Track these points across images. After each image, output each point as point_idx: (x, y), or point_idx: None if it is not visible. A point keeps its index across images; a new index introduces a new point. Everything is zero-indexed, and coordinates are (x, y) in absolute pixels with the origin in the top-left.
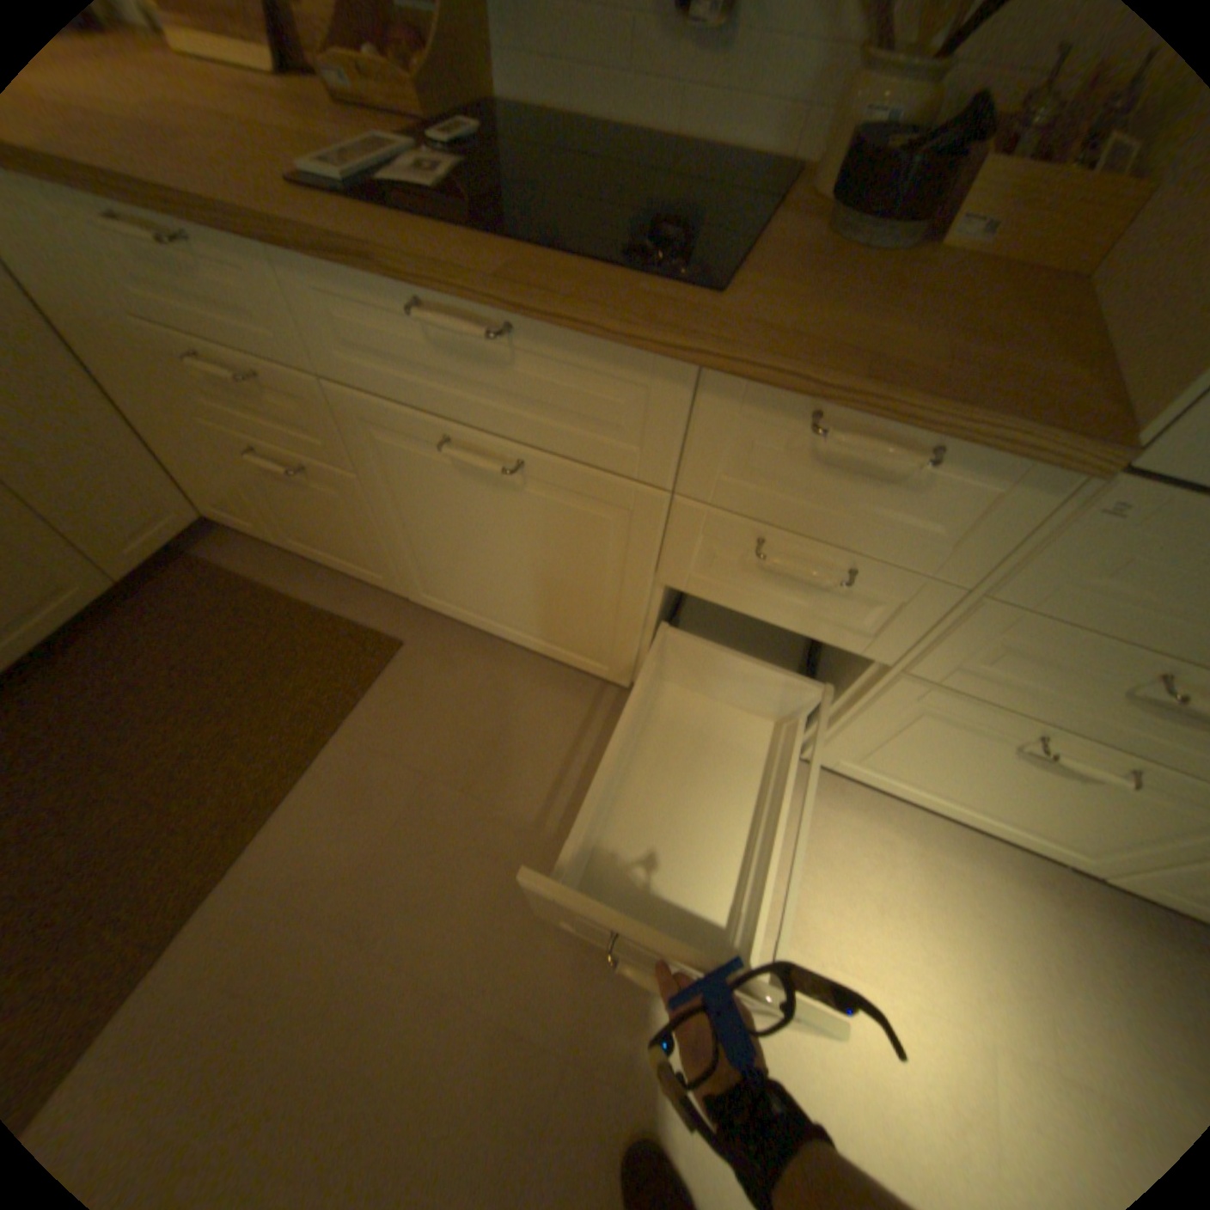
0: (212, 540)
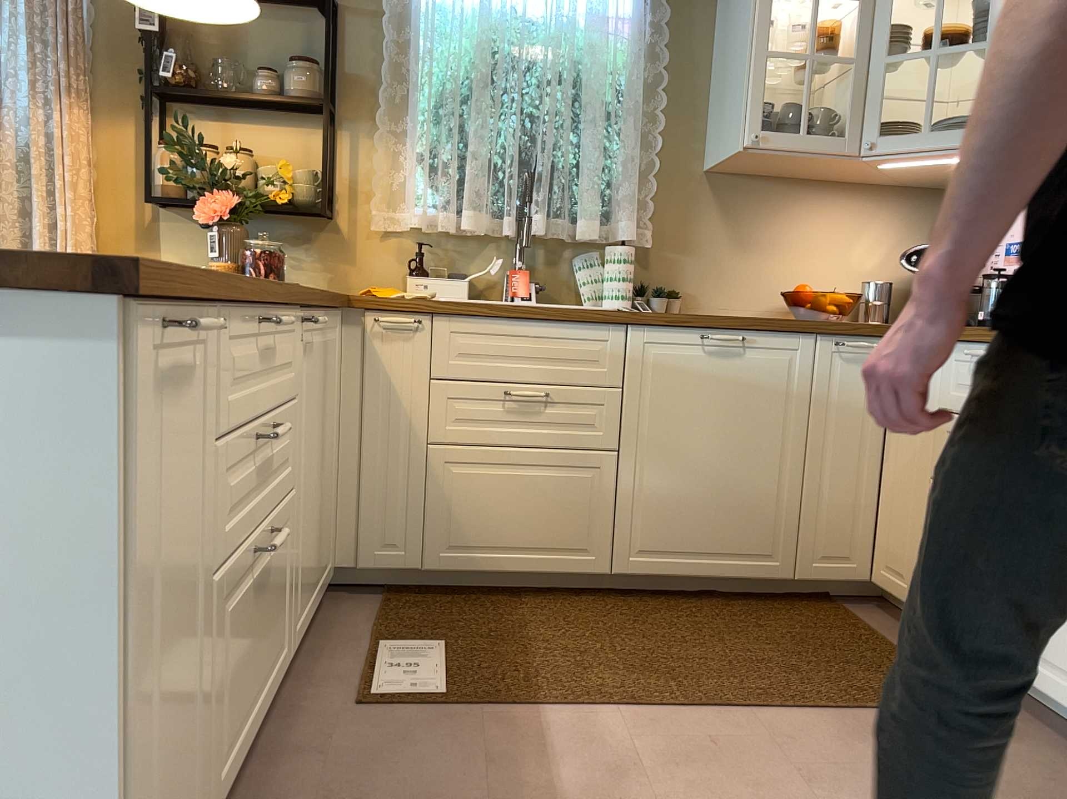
0: (862, 607)
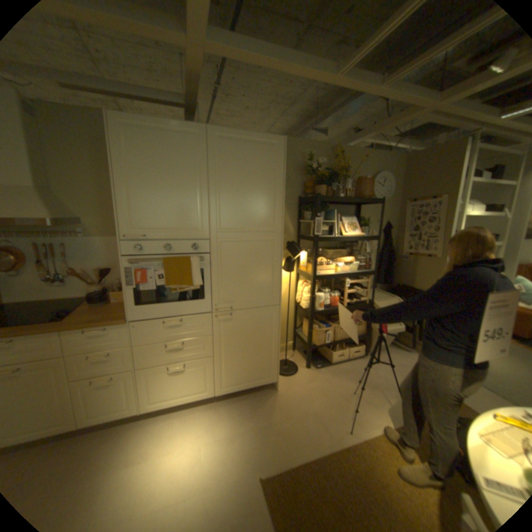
0: None
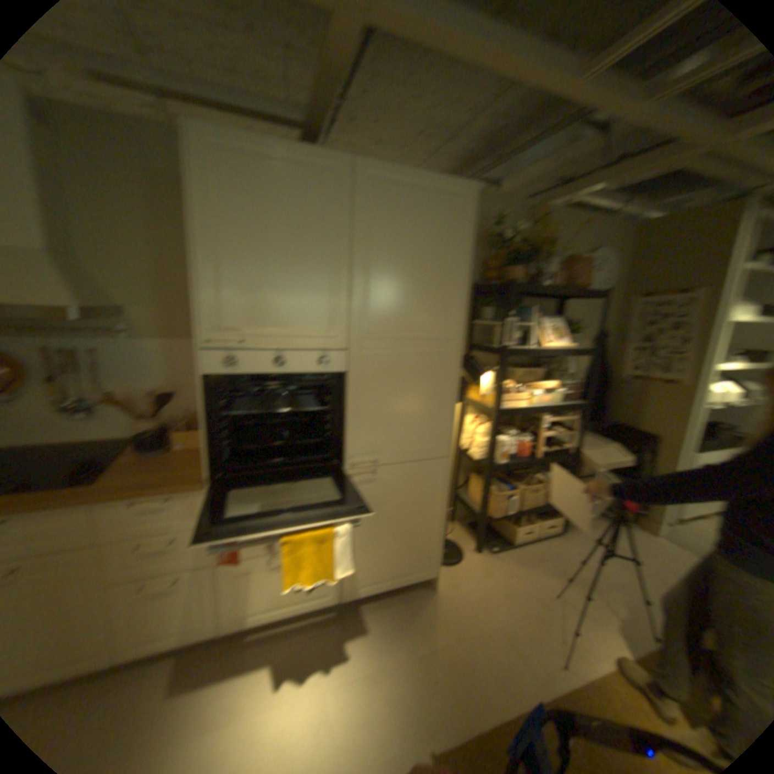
0: None
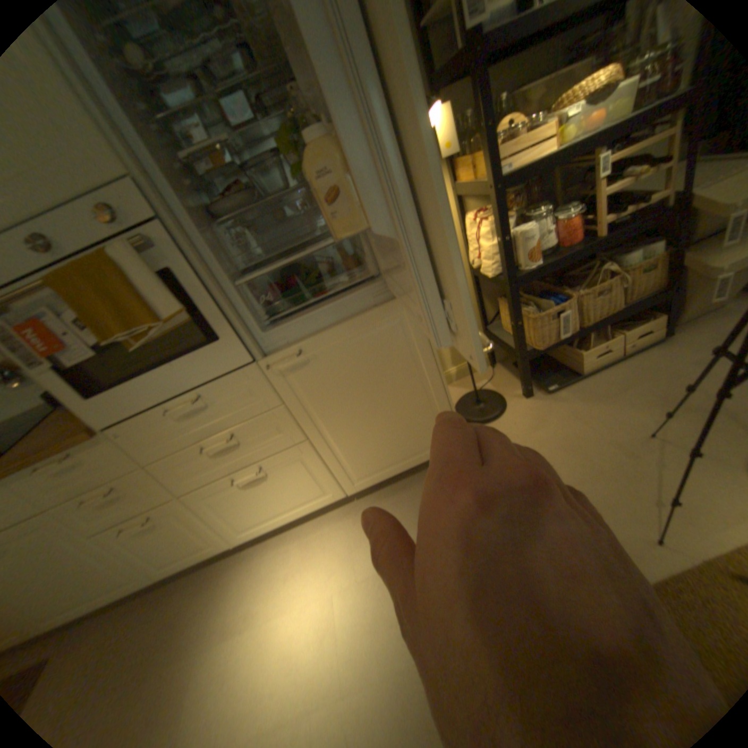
0: None
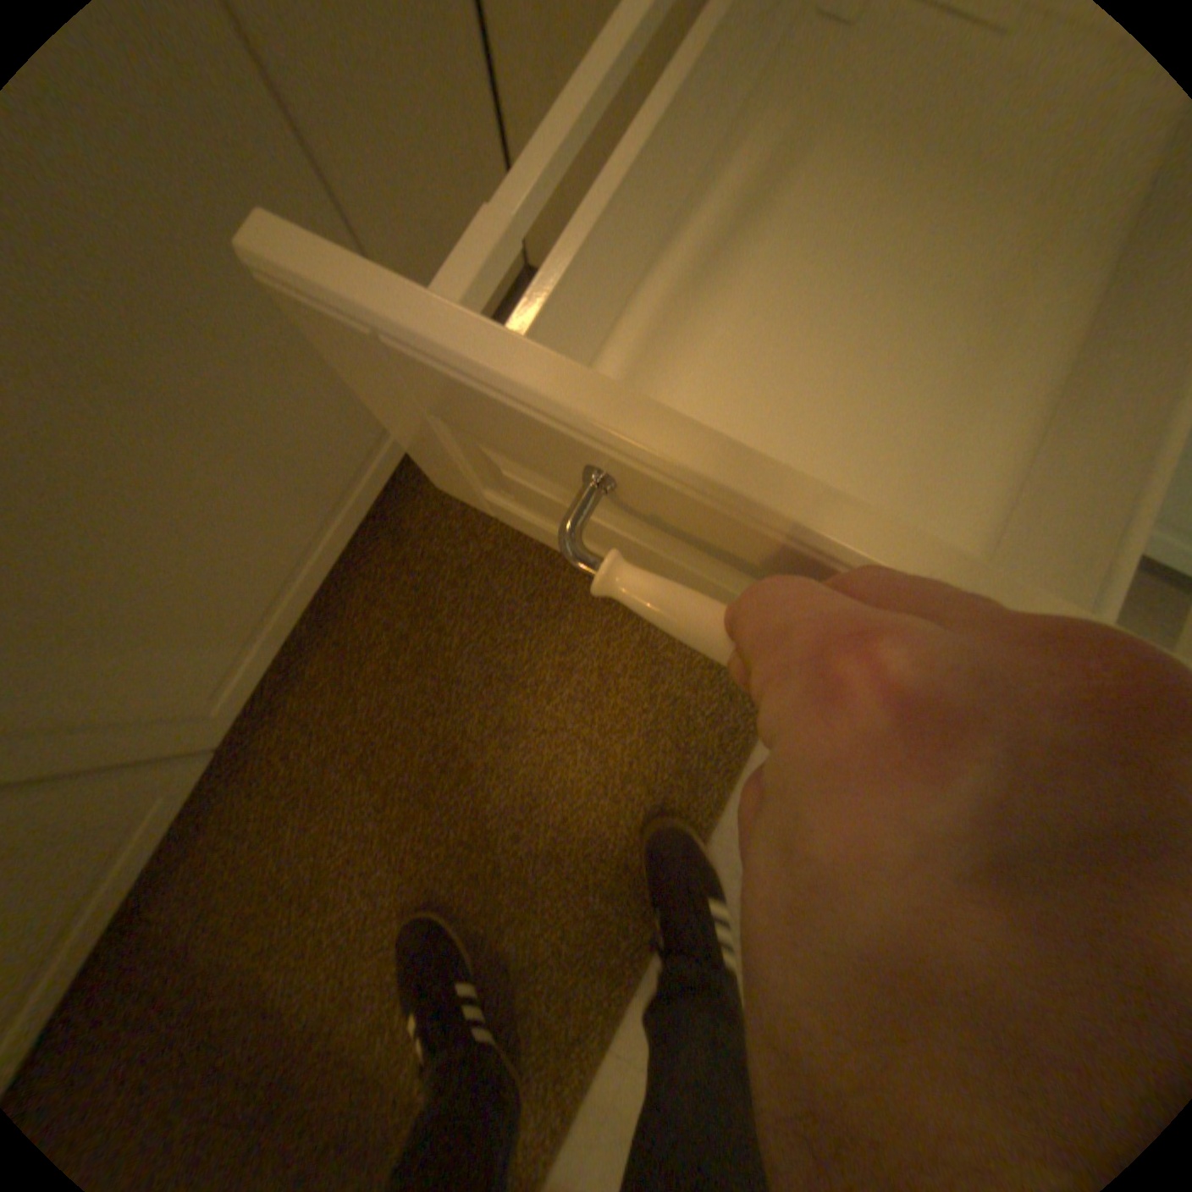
0: None
